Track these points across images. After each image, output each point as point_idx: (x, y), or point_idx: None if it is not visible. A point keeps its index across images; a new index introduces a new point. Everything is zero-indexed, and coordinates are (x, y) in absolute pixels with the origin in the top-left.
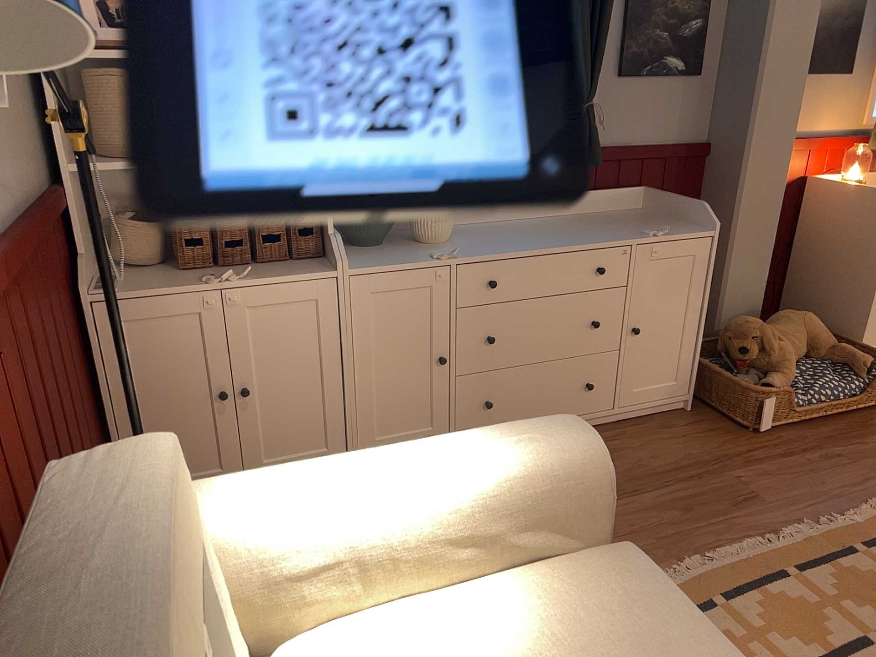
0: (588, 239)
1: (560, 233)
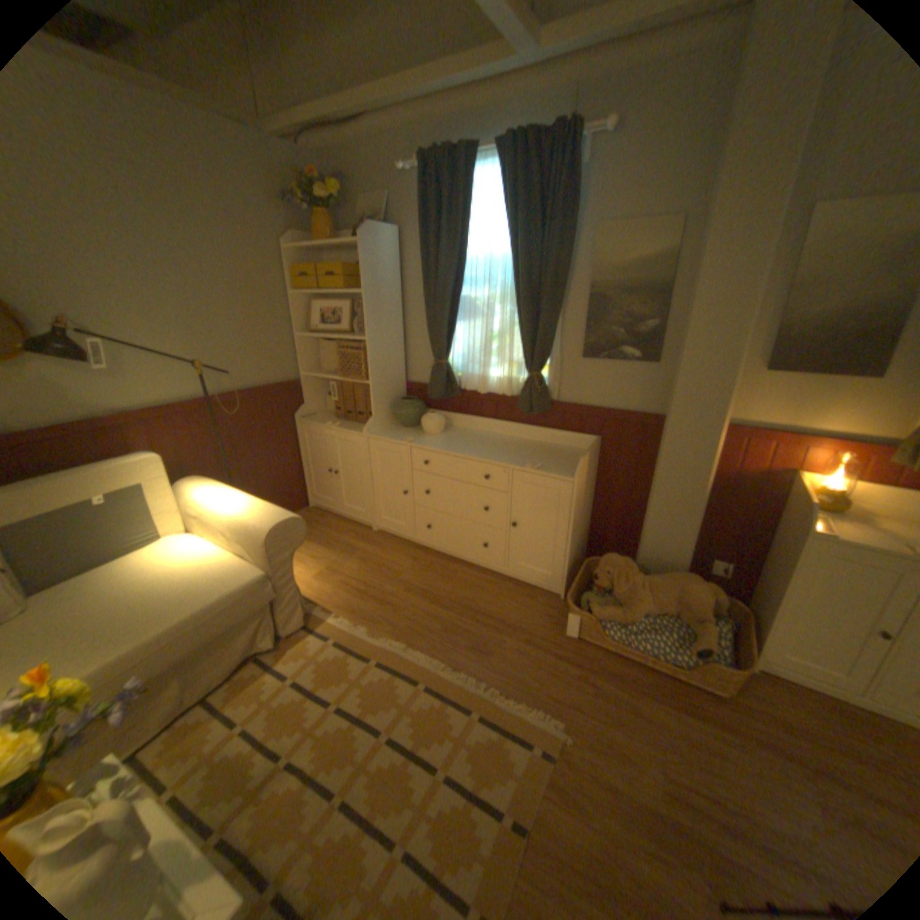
0: (492, 456)
1: (491, 449)
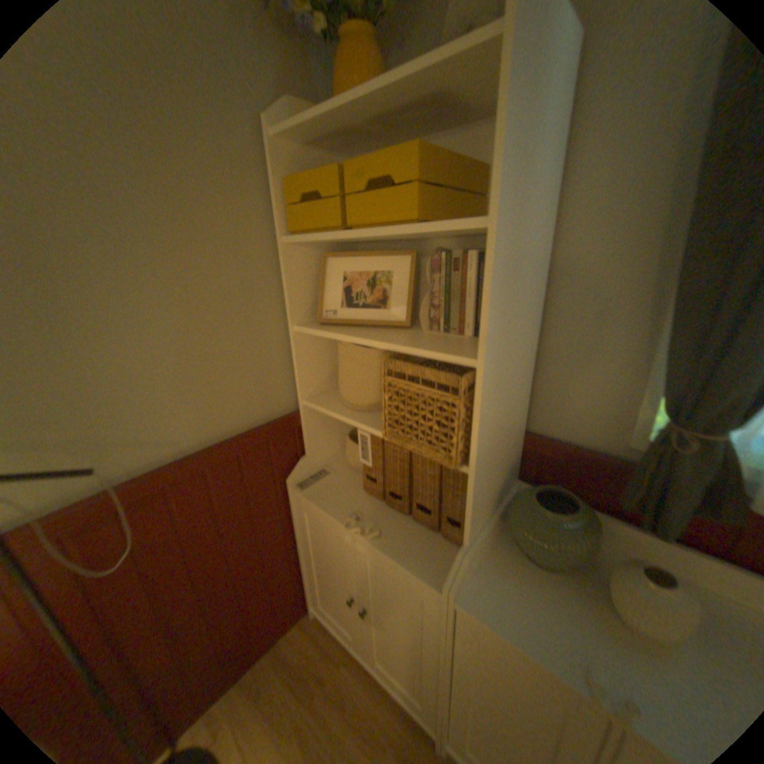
0: None
1: None
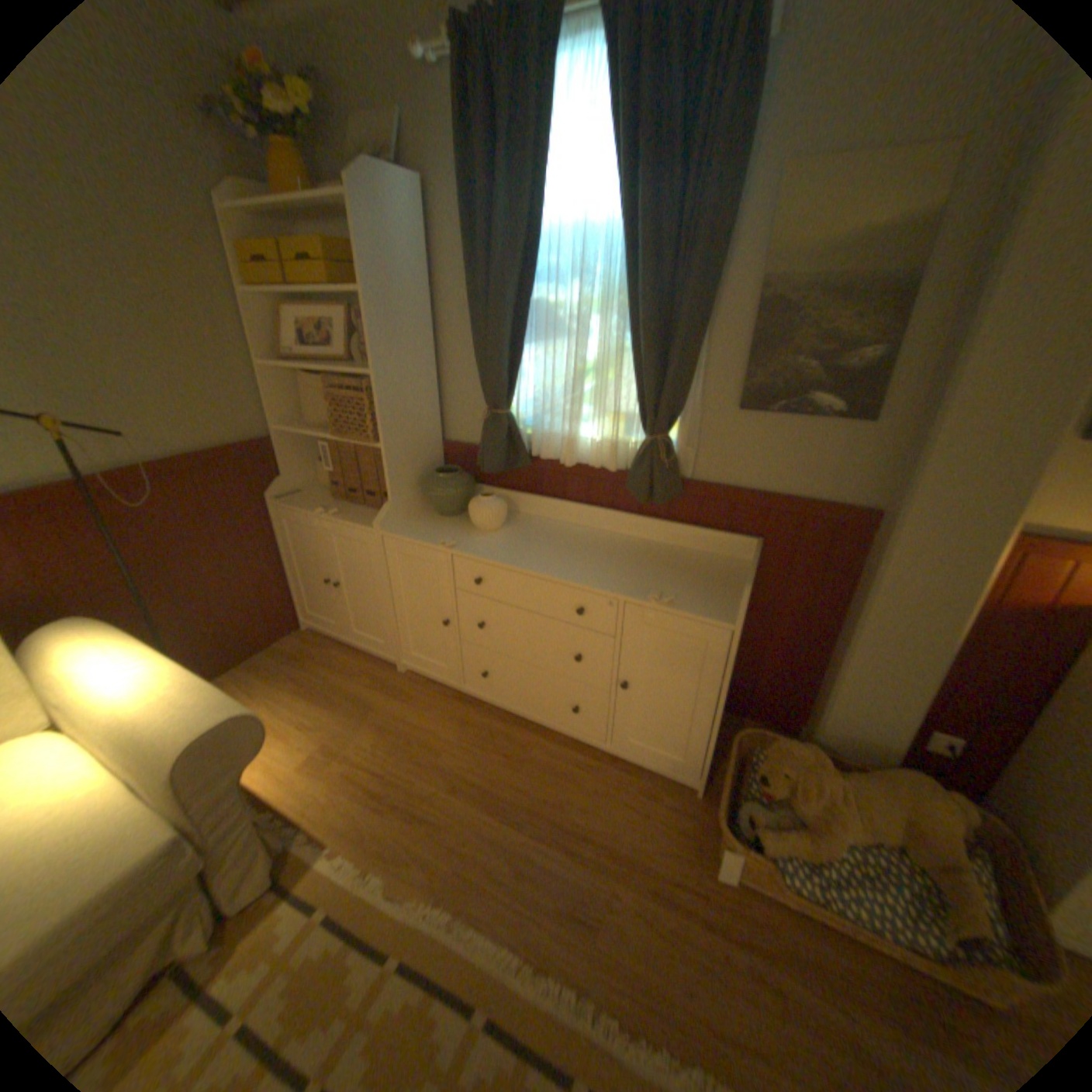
0: (589, 574)
1: (586, 559)
